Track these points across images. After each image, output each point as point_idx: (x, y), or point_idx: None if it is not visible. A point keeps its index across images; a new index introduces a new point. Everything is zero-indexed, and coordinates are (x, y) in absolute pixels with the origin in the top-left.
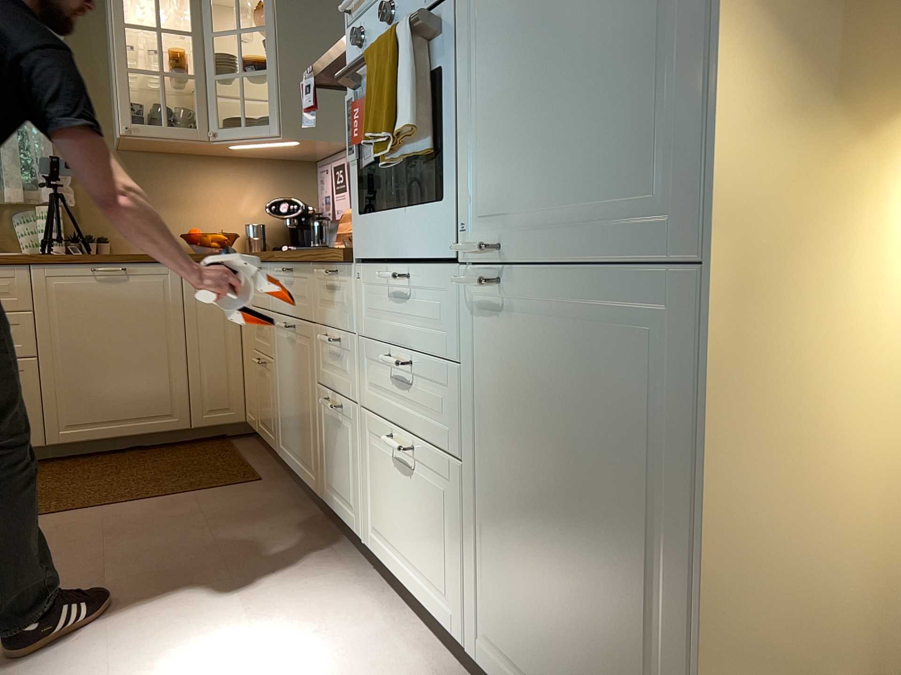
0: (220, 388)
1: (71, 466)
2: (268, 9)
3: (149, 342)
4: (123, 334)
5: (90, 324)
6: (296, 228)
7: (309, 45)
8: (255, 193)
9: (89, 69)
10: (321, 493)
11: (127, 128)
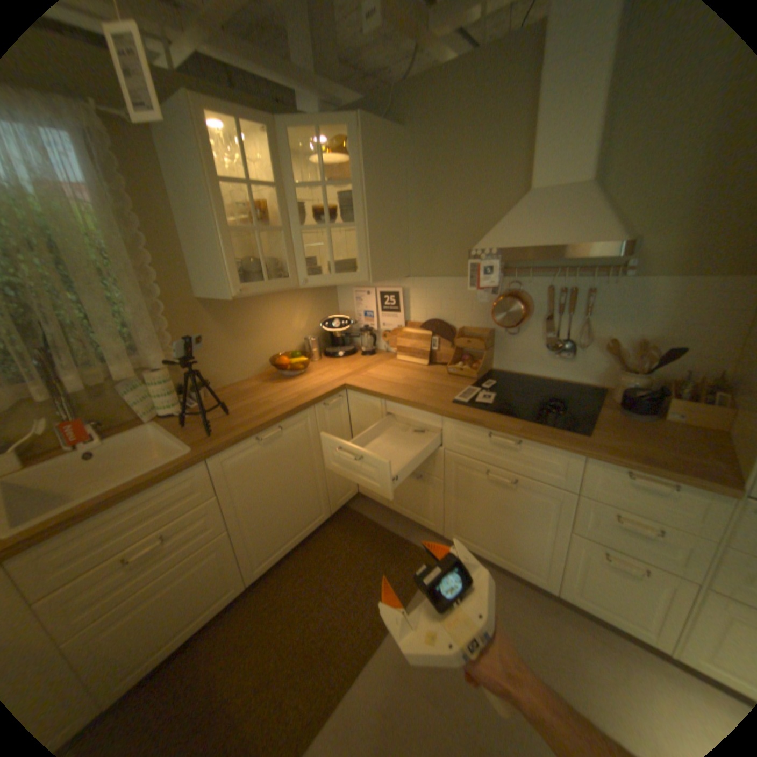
0: (345, 481)
1: (272, 593)
2: (354, 164)
3: (302, 475)
4: (285, 478)
5: (262, 483)
6: (340, 336)
7: (382, 198)
8: (301, 311)
9: (153, 219)
10: (561, 594)
11: (240, 292)
